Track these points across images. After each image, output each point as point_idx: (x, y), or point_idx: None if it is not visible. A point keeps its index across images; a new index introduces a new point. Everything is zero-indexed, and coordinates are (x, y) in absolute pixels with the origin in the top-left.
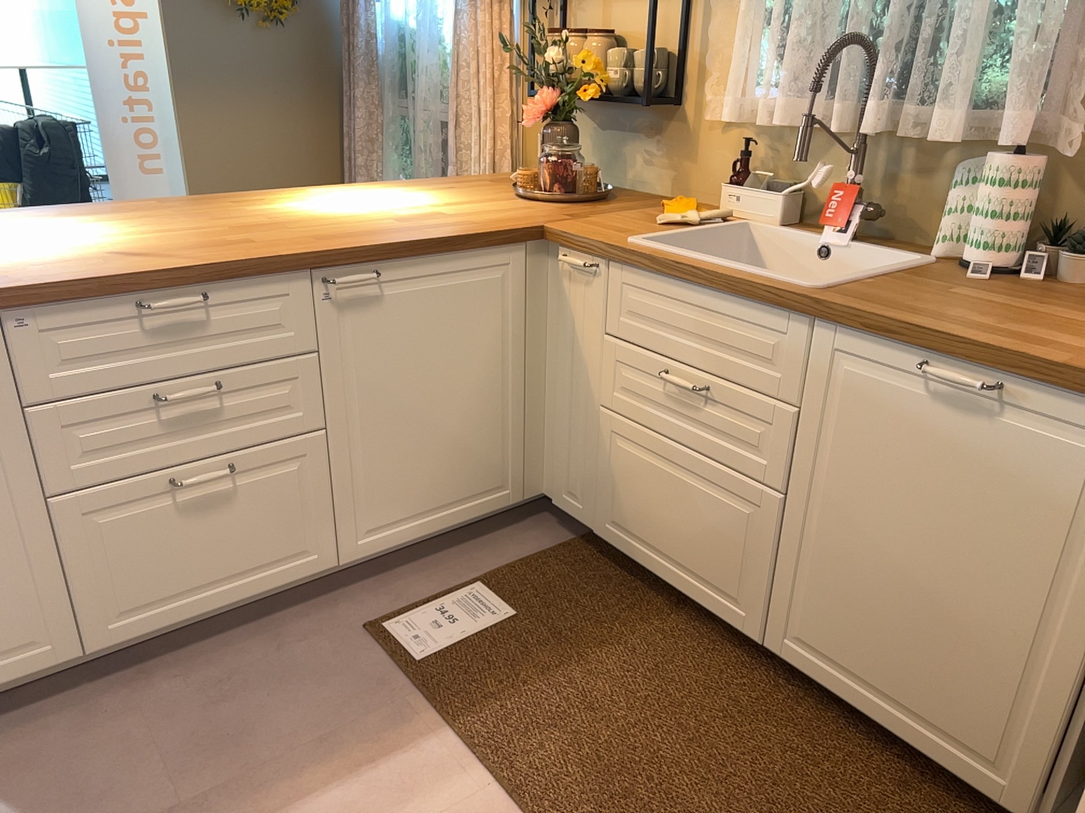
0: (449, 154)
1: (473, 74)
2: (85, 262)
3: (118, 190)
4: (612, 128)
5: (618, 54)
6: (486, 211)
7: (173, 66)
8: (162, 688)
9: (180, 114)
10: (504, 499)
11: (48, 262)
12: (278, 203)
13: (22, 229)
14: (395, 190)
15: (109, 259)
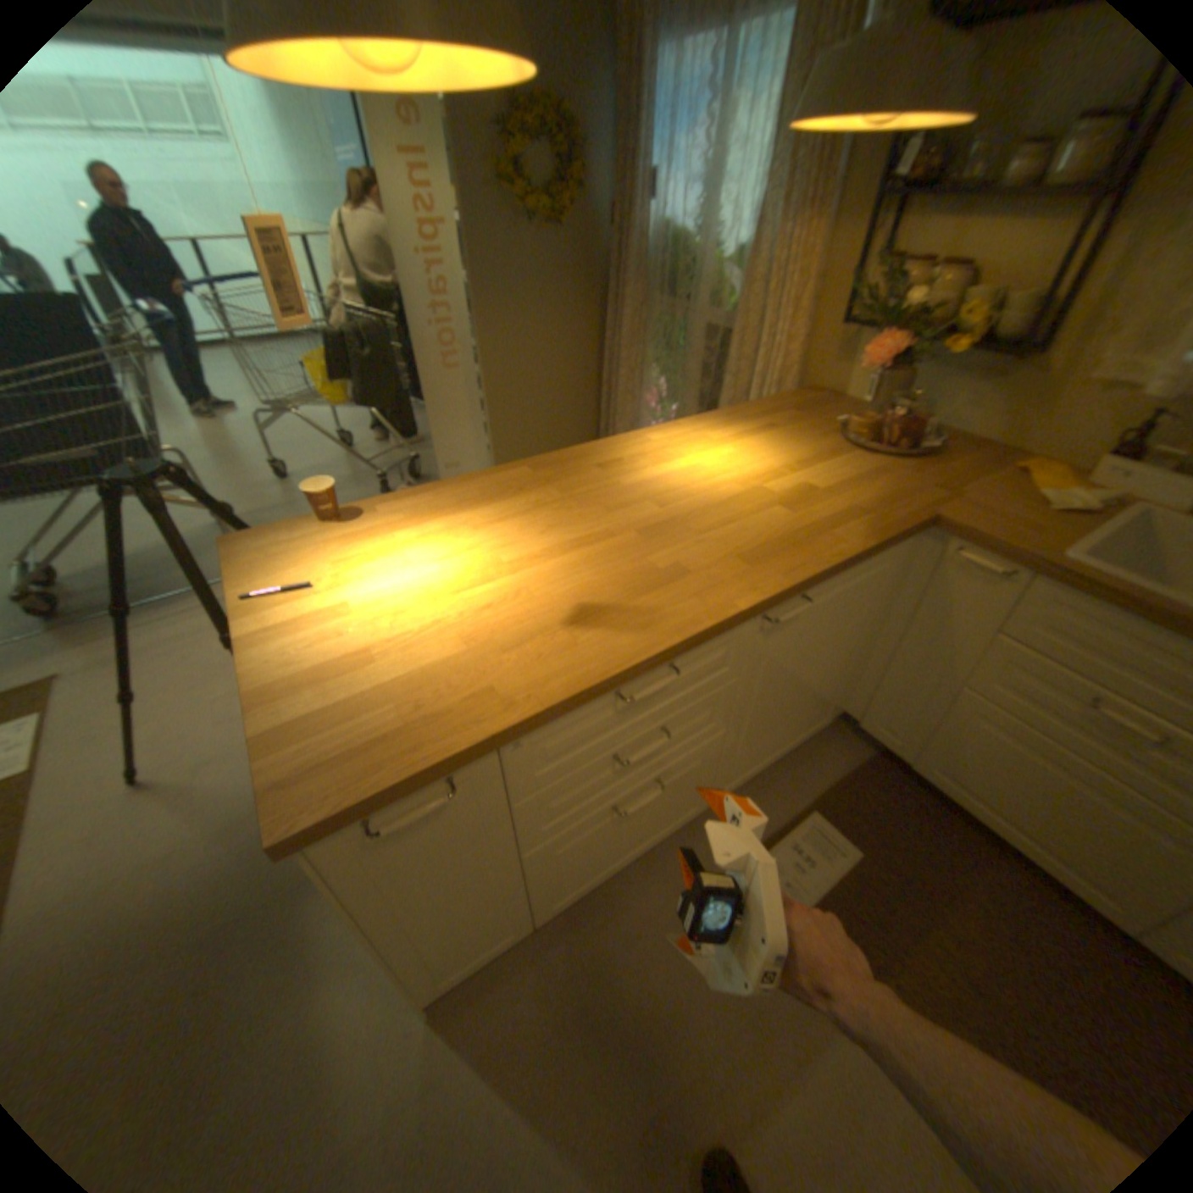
0: (728, 365)
1: (763, 286)
2: (547, 636)
3: (421, 385)
4: (932, 359)
5: (989, 289)
6: (850, 479)
7: (467, 271)
8: (593, 944)
9: (473, 317)
10: (822, 726)
11: (509, 637)
12: (639, 467)
13: (434, 539)
14: (725, 434)
15: (566, 623)
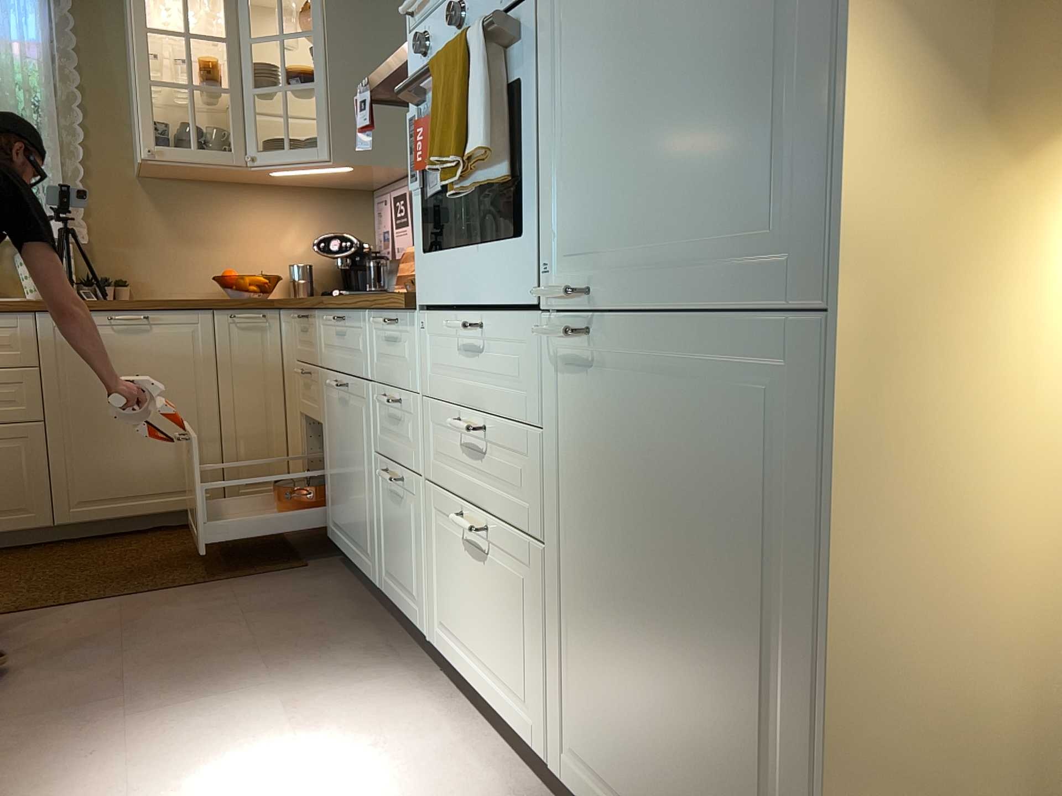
0: None
1: None
2: None
3: None
4: None
5: None
6: None
7: None
8: None
9: None
10: None
11: None
12: None
13: None
14: None
15: None
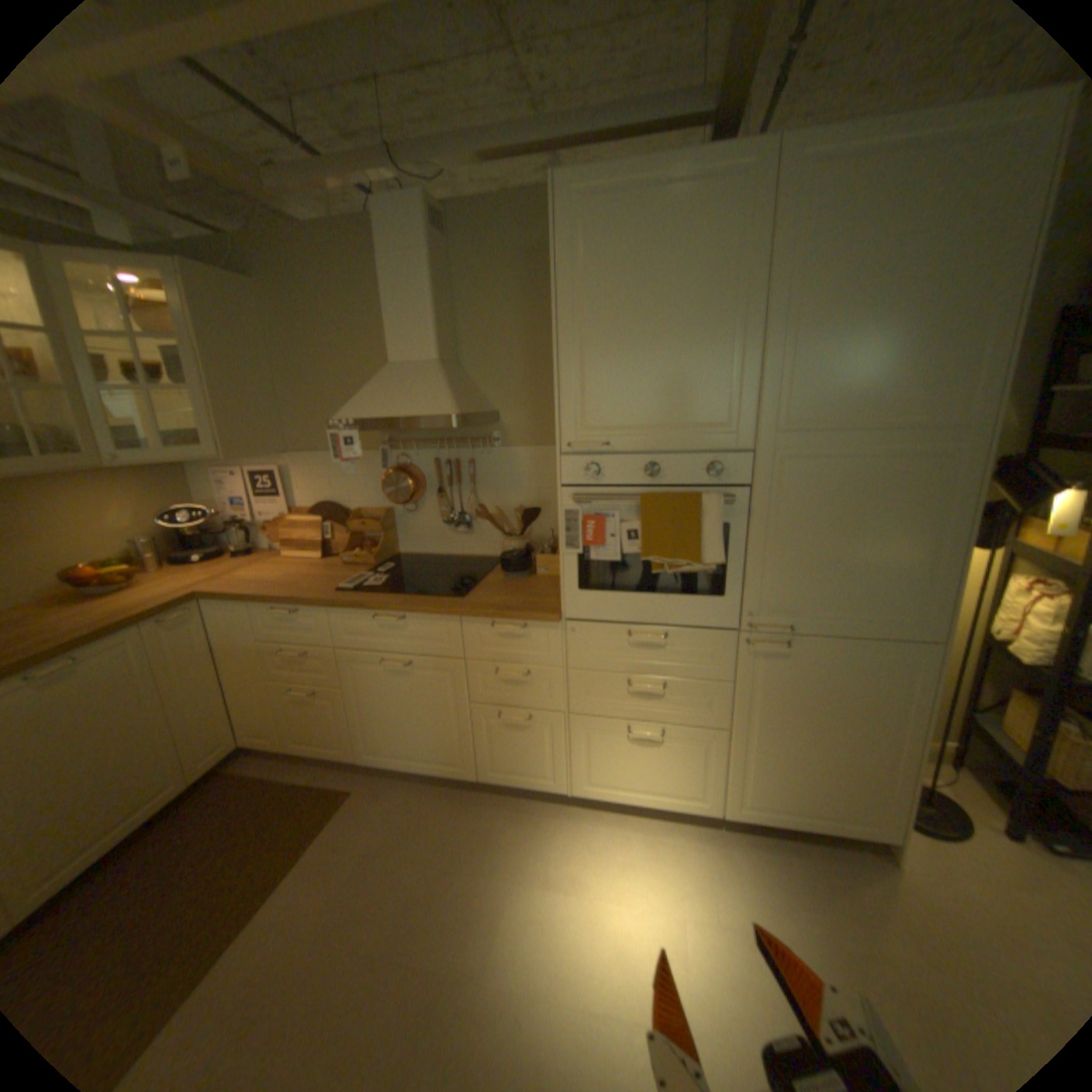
0: None
1: None
2: None
3: None
4: None
5: None
6: None
7: None
8: None
9: None
10: None
11: None
12: None
13: None
14: None
15: None
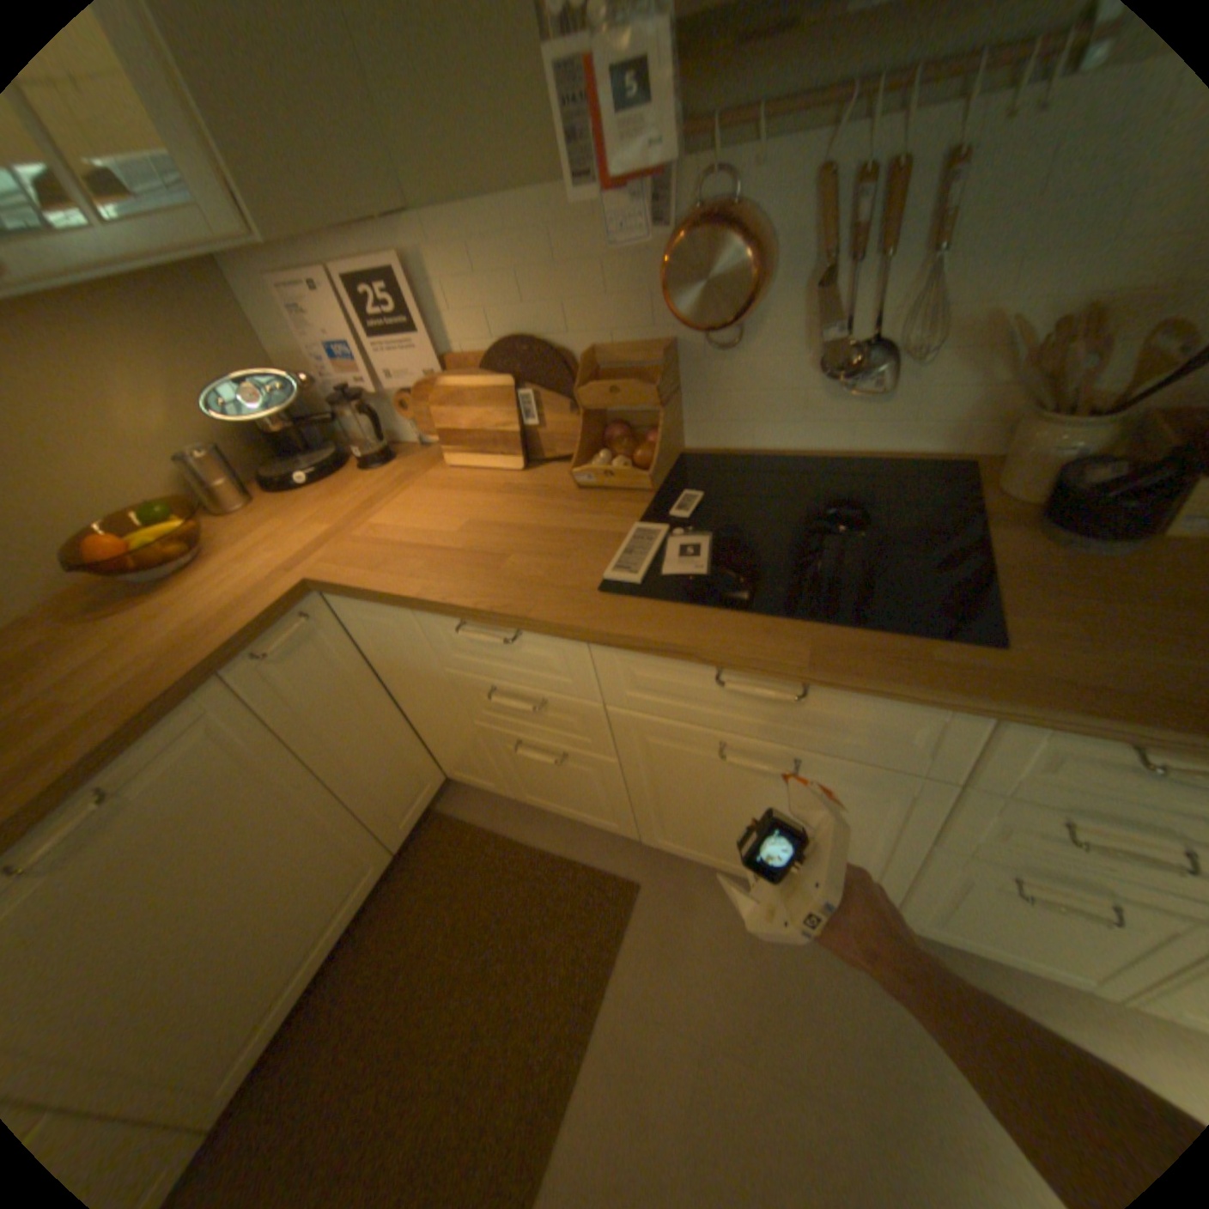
0: None
1: None
2: None
3: None
4: None
5: None
6: None
7: None
8: None
9: None
10: None
11: None
12: None
13: None
14: None
15: None
